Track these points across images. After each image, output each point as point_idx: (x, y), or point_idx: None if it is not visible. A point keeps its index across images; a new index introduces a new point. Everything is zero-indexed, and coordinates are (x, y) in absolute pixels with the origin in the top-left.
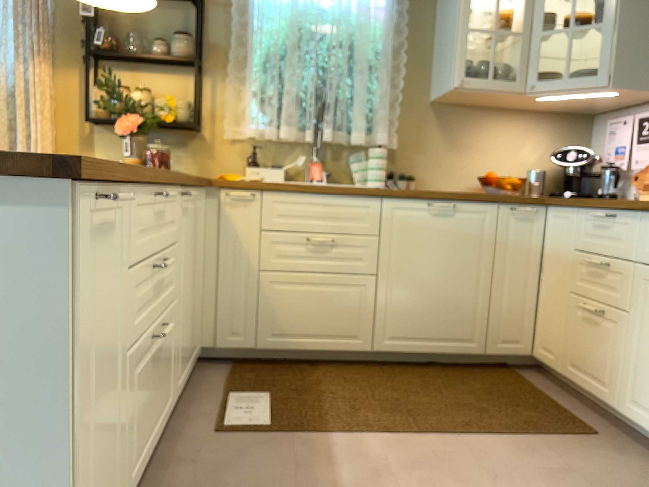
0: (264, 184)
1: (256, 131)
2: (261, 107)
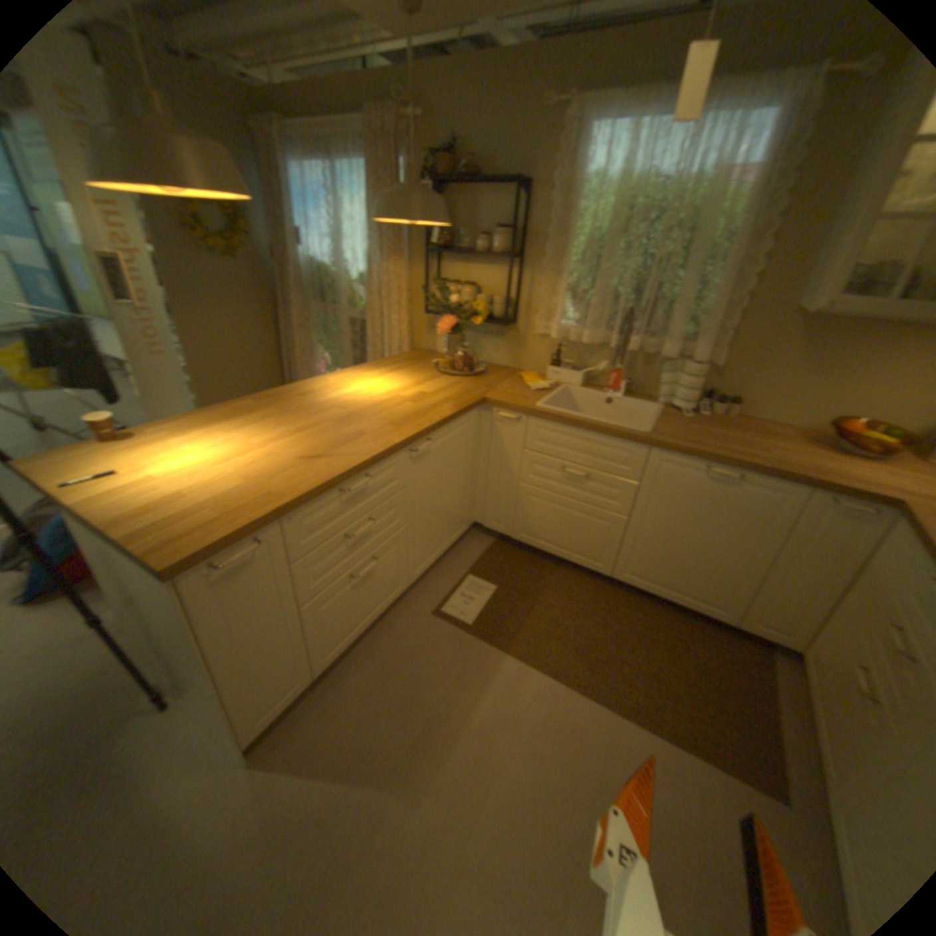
0: (530, 411)
1: (560, 332)
2: (574, 303)
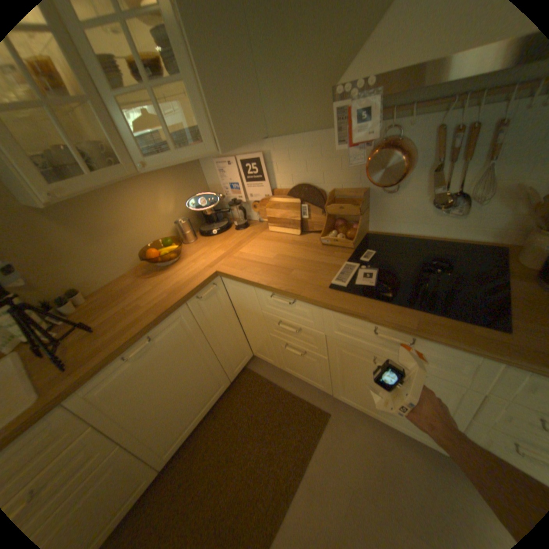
0: None
1: None
2: None
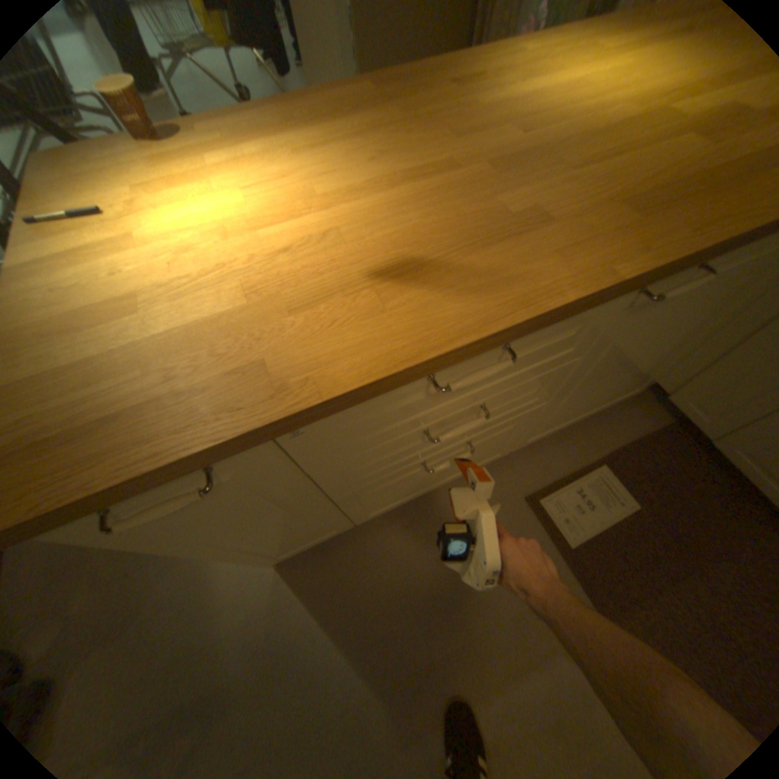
0: None
1: None
2: None
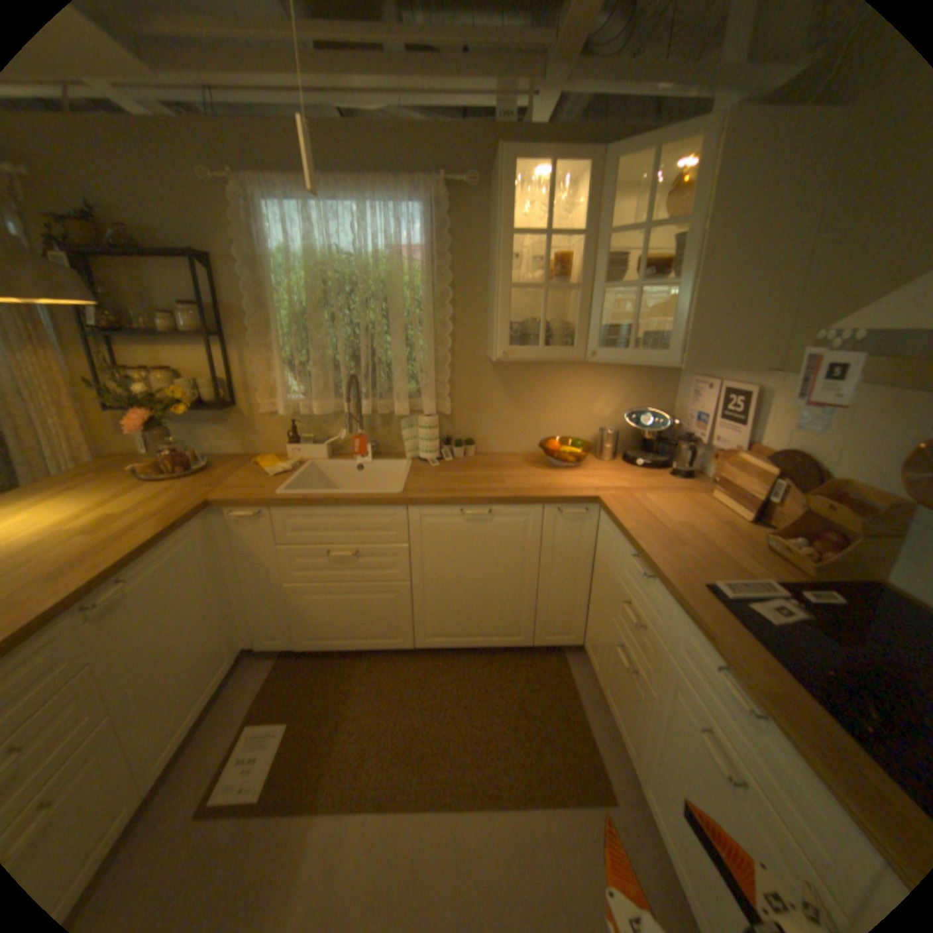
0: (270, 501)
1: (288, 408)
2: (295, 376)
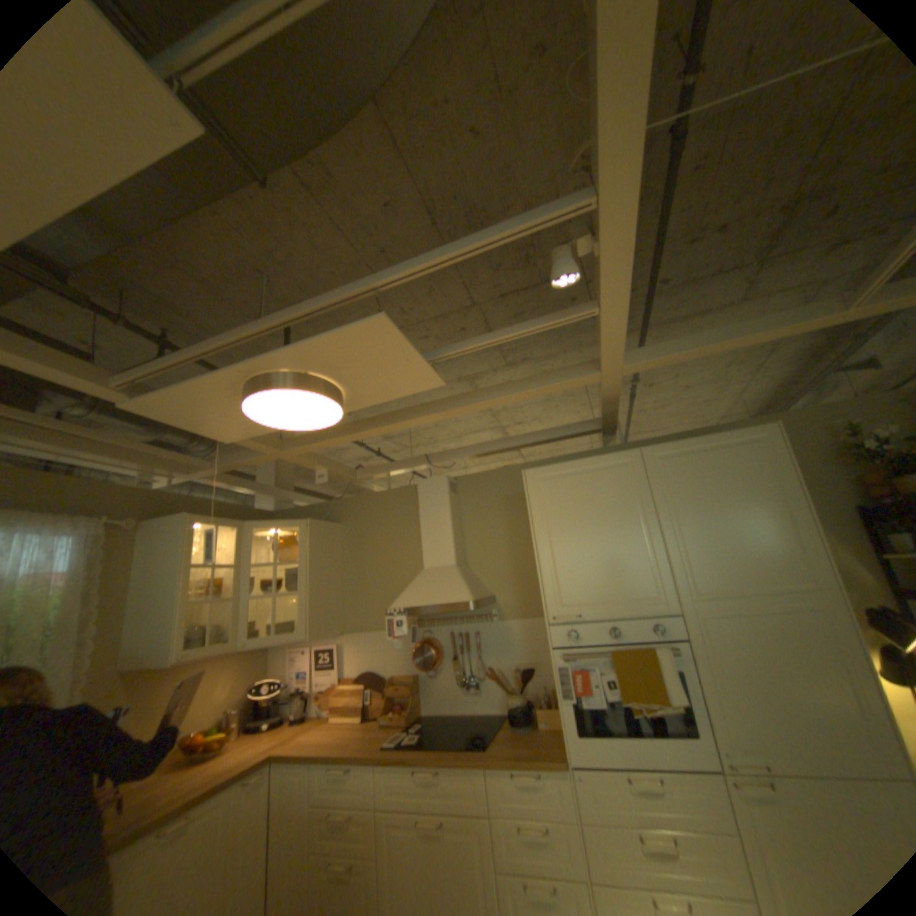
0: None
1: None
2: None
